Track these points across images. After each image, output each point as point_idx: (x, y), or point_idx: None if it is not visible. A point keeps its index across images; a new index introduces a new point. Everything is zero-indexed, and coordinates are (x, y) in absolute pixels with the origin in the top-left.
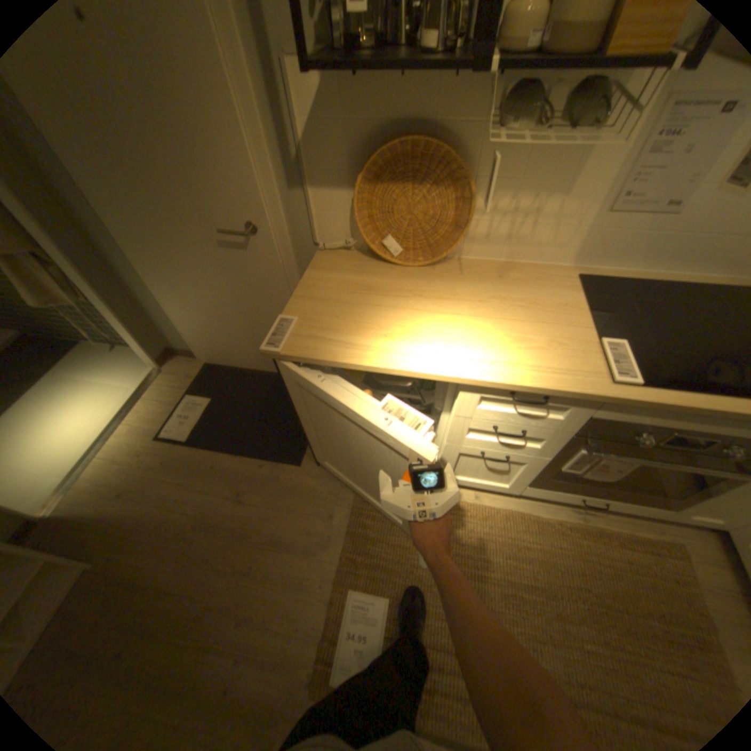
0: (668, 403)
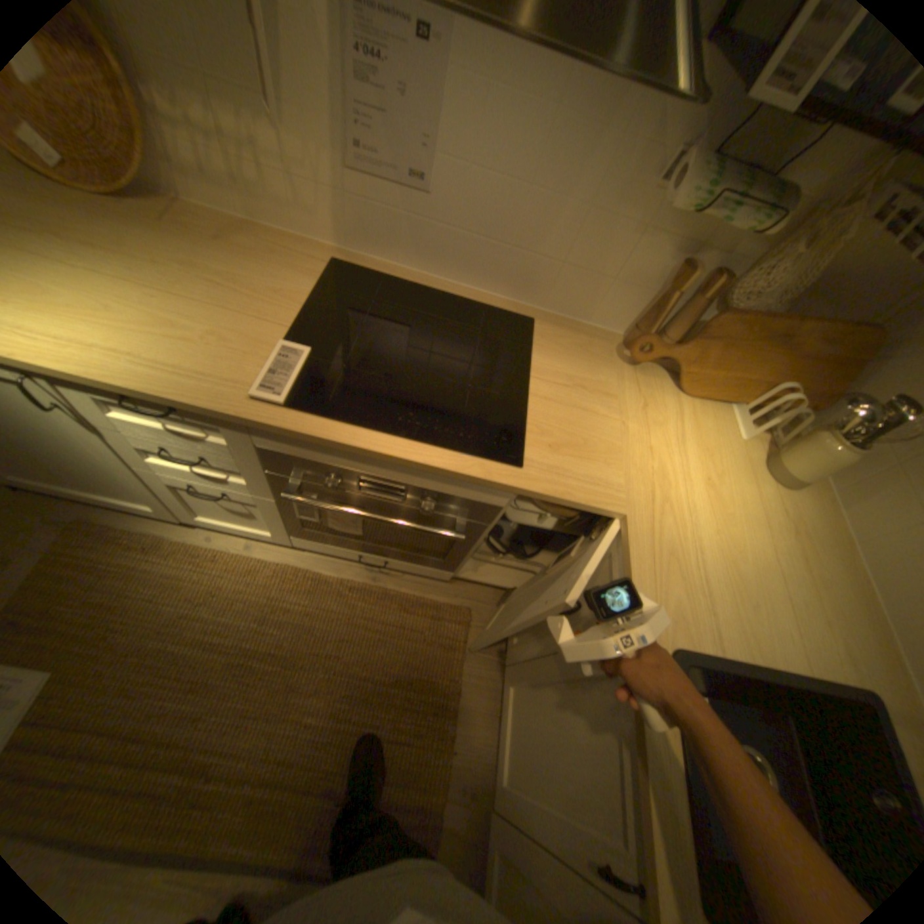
0: (301, 432)
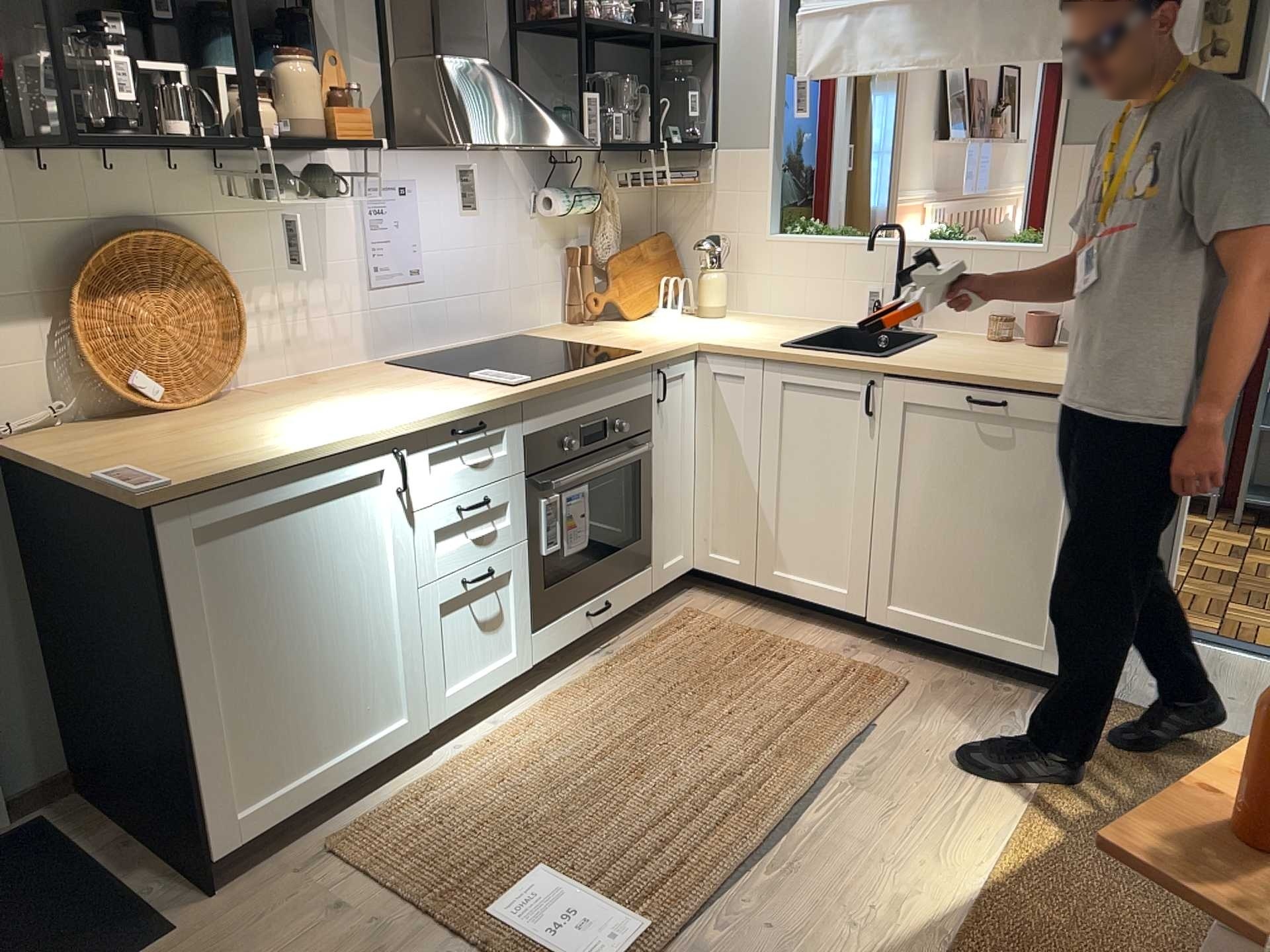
0: (555, 381)
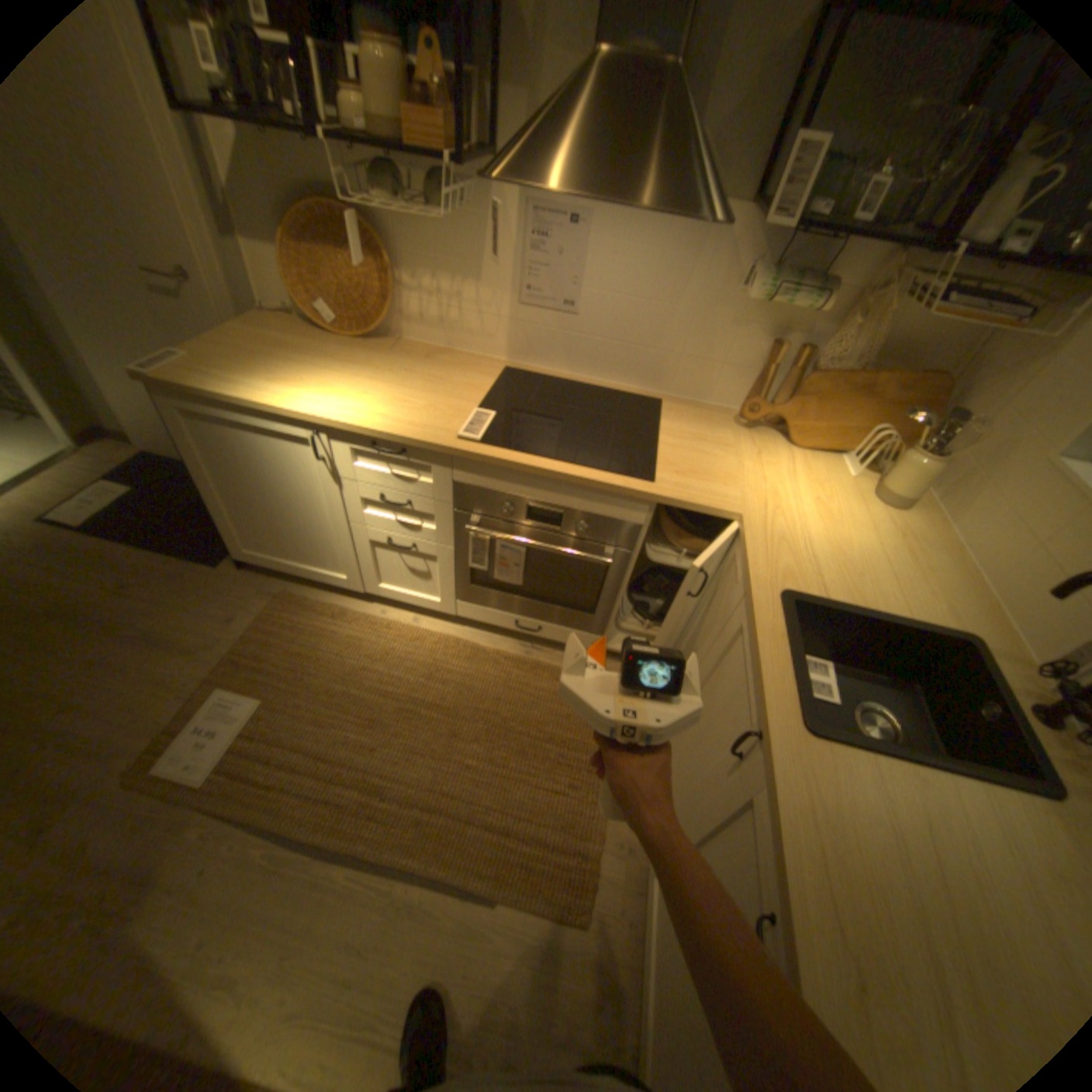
0: (491, 457)
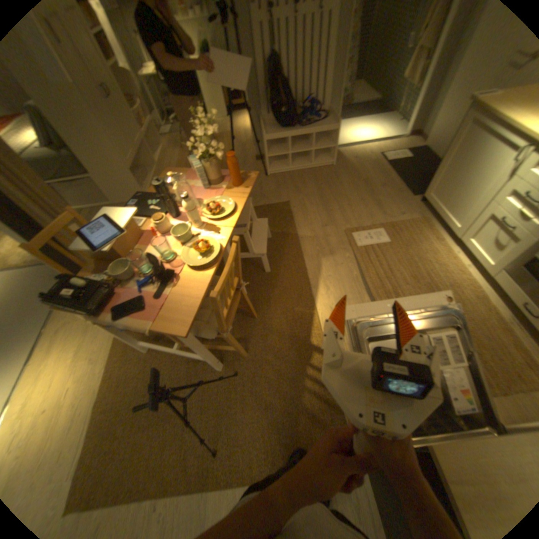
0: None
